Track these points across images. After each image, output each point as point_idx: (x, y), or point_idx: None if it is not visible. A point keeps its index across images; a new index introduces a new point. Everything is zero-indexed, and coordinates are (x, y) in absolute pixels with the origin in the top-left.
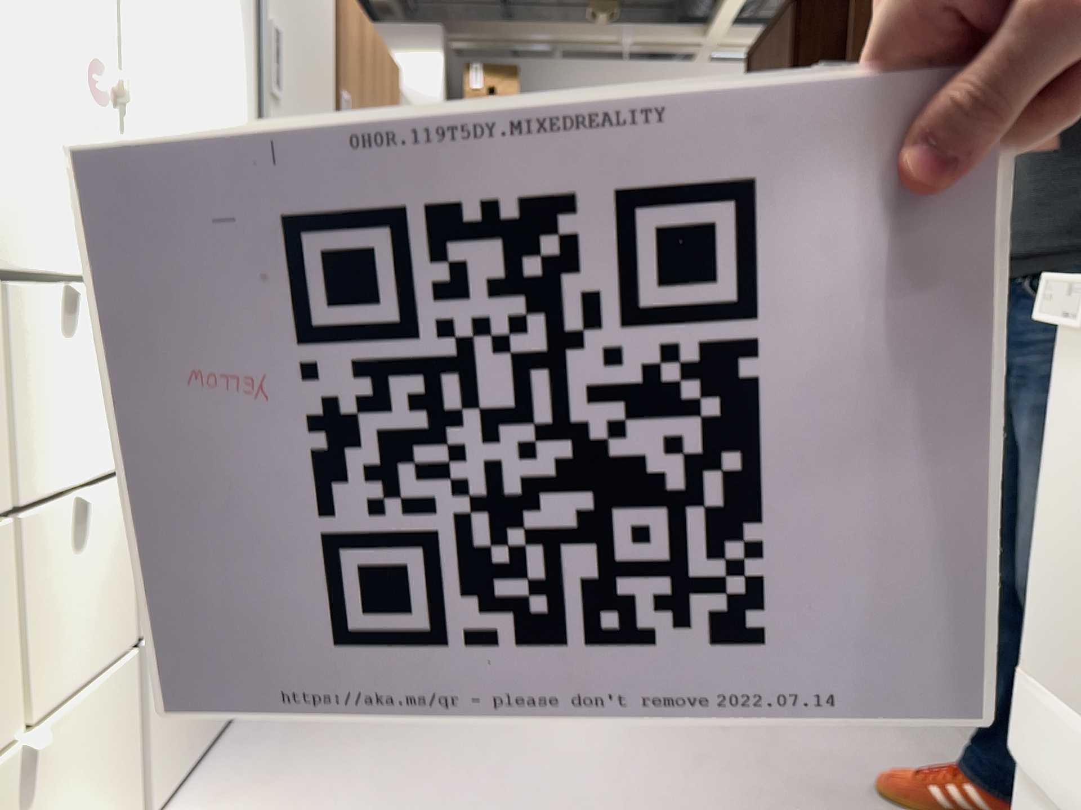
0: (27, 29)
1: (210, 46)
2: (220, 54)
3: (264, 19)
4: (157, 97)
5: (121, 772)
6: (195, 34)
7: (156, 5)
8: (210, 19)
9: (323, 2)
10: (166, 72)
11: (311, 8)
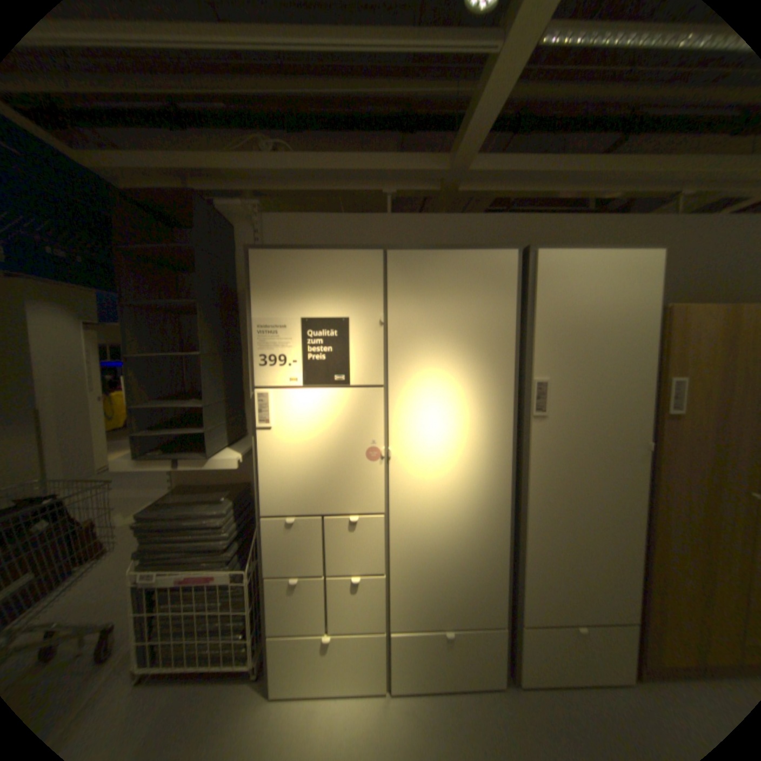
0: (344, 448)
1: (468, 414)
2: (478, 414)
3: (534, 380)
4: (420, 447)
5: (379, 669)
6: (453, 414)
7: (420, 415)
8: (468, 403)
9: (638, 335)
10: (427, 436)
11: (613, 347)
